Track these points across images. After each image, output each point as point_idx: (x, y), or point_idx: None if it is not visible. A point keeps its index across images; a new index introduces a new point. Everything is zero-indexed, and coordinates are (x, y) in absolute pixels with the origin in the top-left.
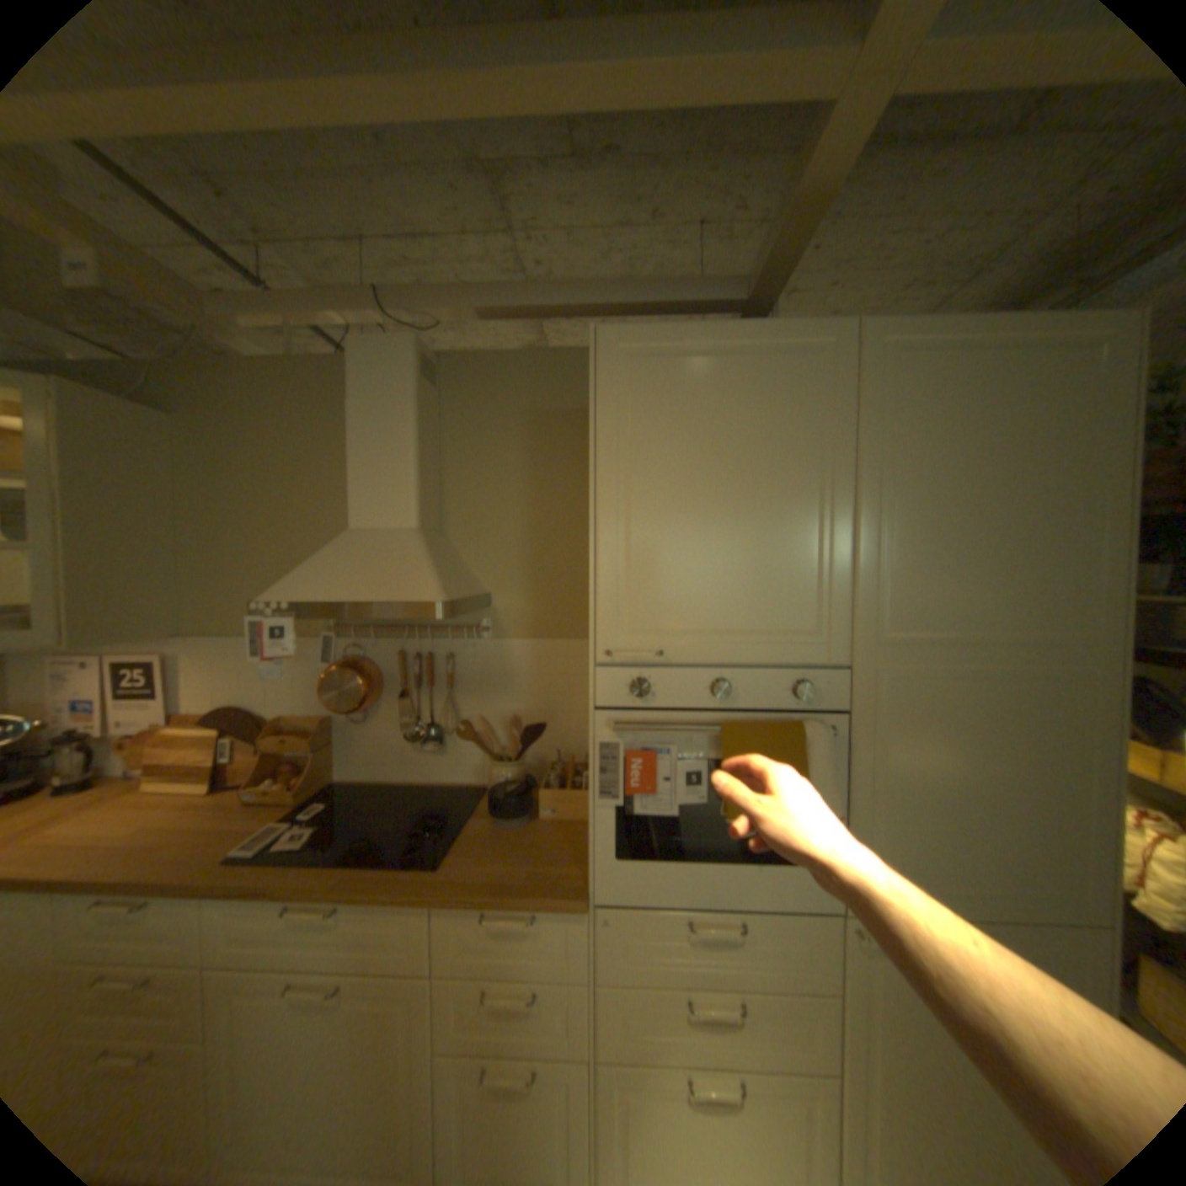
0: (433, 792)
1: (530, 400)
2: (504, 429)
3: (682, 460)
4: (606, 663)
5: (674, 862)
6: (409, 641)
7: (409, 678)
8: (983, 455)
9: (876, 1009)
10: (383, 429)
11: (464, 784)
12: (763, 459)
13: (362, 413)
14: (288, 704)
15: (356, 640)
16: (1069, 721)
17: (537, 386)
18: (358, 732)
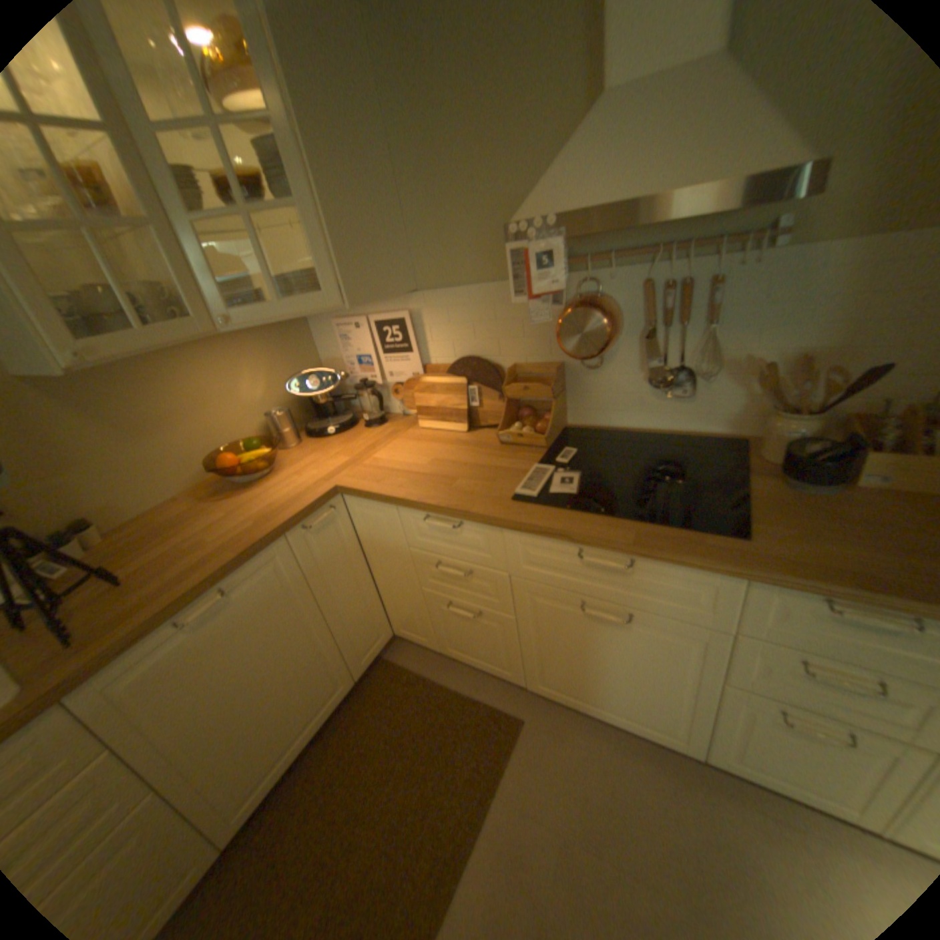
0: (679, 439)
1: None
2: None
3: None
4: None
5: None
6: (661, 262)
7: (655, 313)
8: None
9: None
10: None
11: (714, 431)
12: None
13: None
14: (520, 350)
15: (590, 270)
16: None
17: None
18: (592, 376)
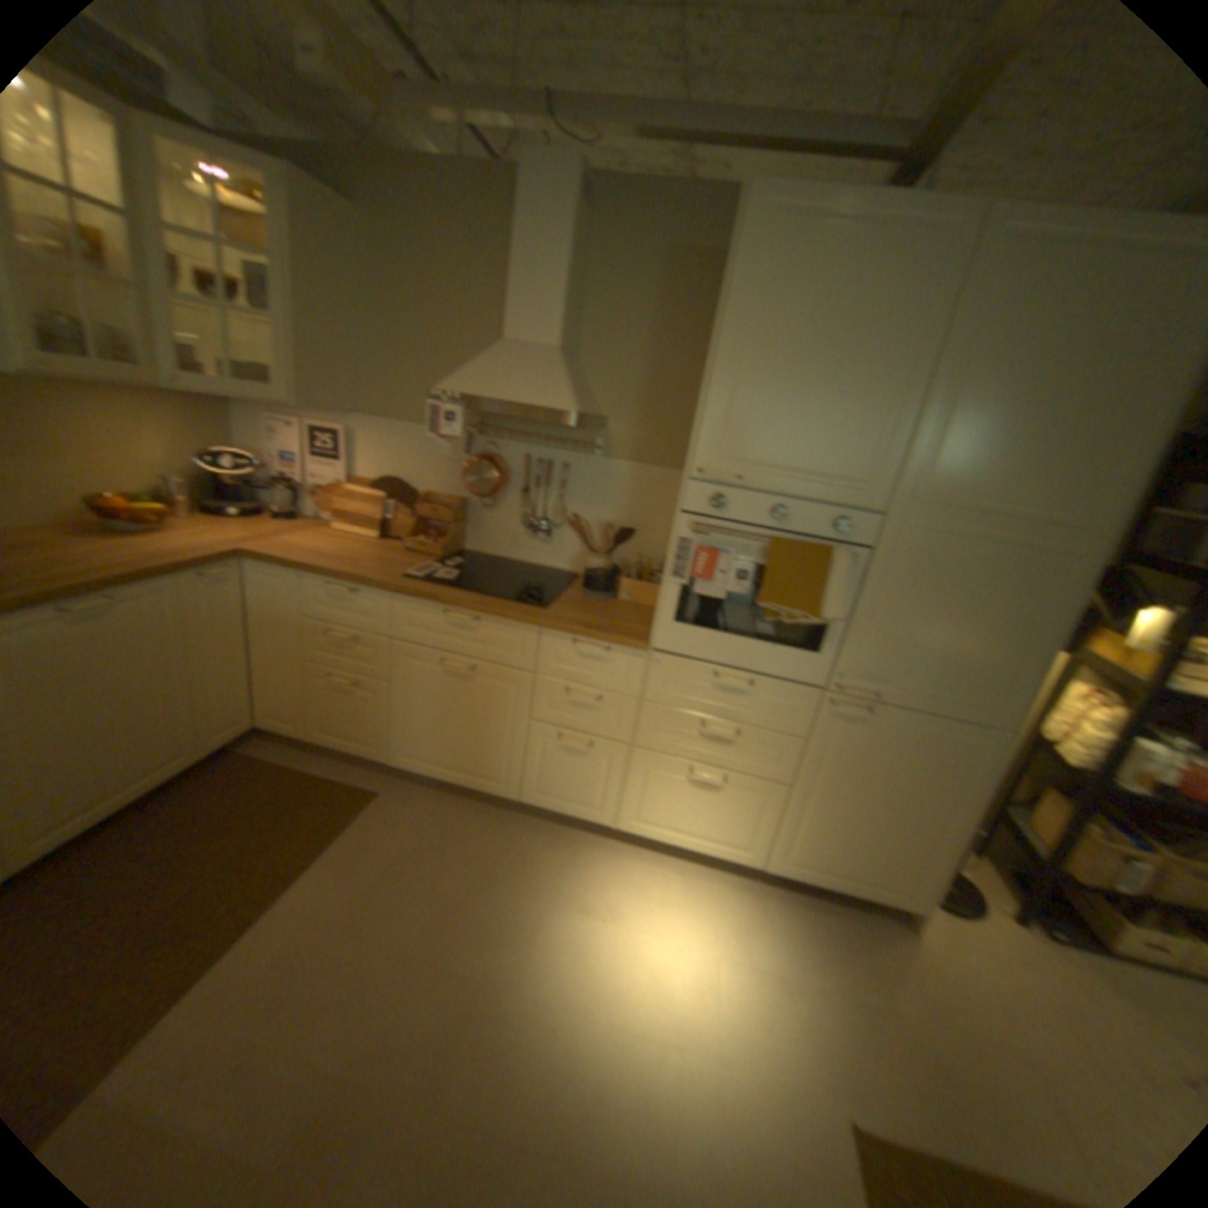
0: (536, 570)
1: (670, 233)
2: (641, 261)
3: (793, 317)
4: (694, 479)
5: (711, 630)
6: (532, 446)
7: (527, 478)
8: (1054, 350)
9: (826, 750)
10: (538, 246)
11: (558, 569)
12: (861, 325)
13: (522, 228)
14: (432, 483)
15: (489, 439)
16: (1041, 584)
17: (680, 218)
18: (483, 514)
